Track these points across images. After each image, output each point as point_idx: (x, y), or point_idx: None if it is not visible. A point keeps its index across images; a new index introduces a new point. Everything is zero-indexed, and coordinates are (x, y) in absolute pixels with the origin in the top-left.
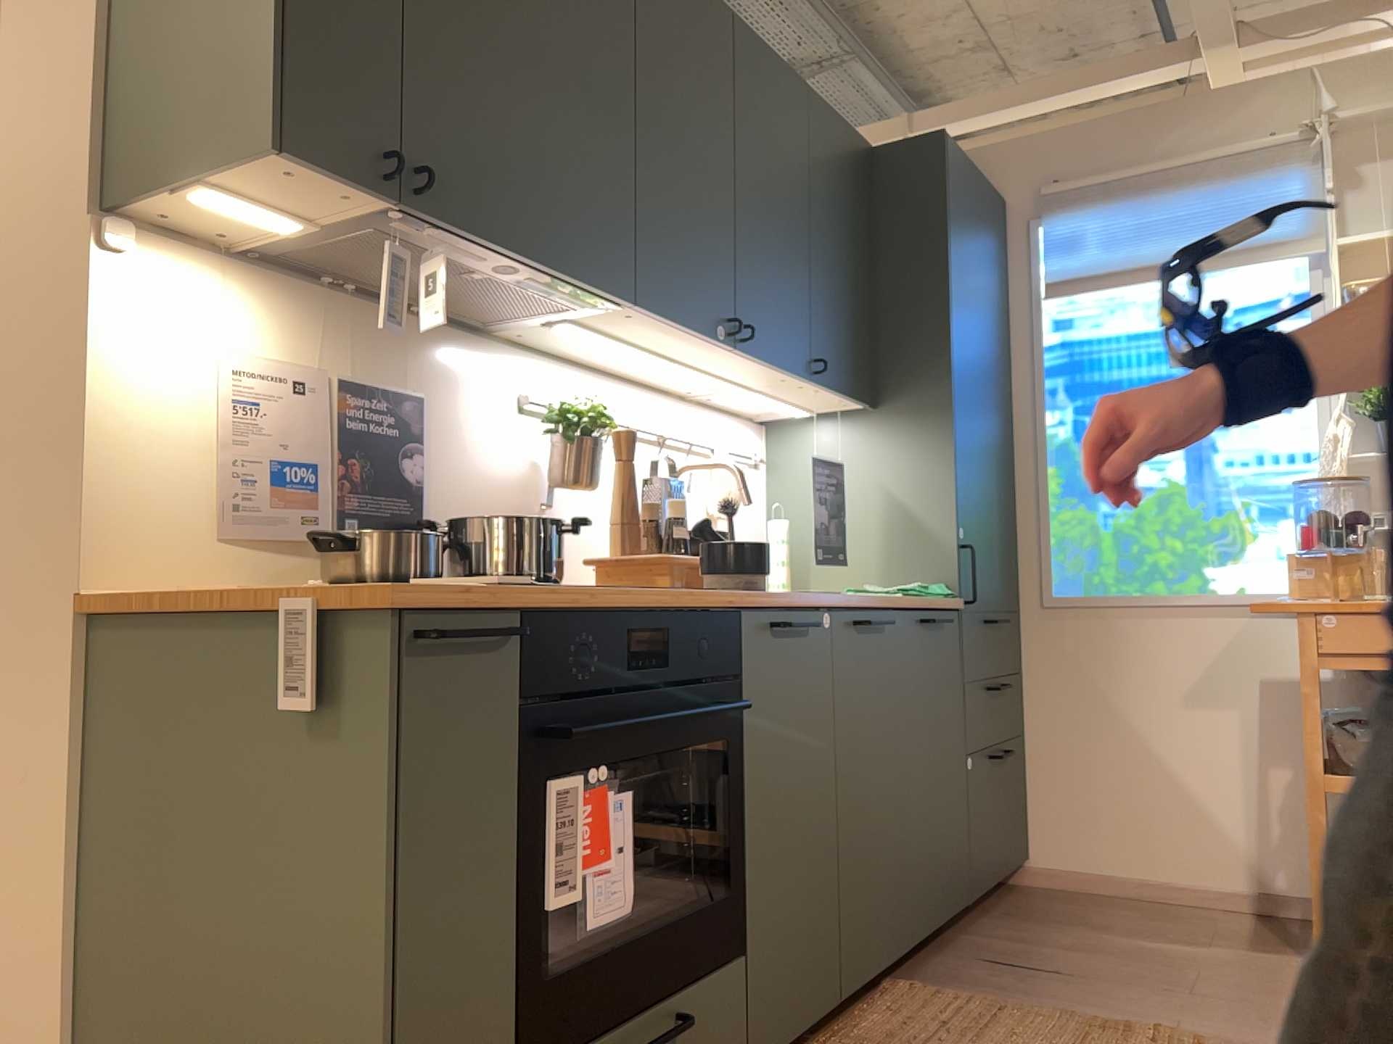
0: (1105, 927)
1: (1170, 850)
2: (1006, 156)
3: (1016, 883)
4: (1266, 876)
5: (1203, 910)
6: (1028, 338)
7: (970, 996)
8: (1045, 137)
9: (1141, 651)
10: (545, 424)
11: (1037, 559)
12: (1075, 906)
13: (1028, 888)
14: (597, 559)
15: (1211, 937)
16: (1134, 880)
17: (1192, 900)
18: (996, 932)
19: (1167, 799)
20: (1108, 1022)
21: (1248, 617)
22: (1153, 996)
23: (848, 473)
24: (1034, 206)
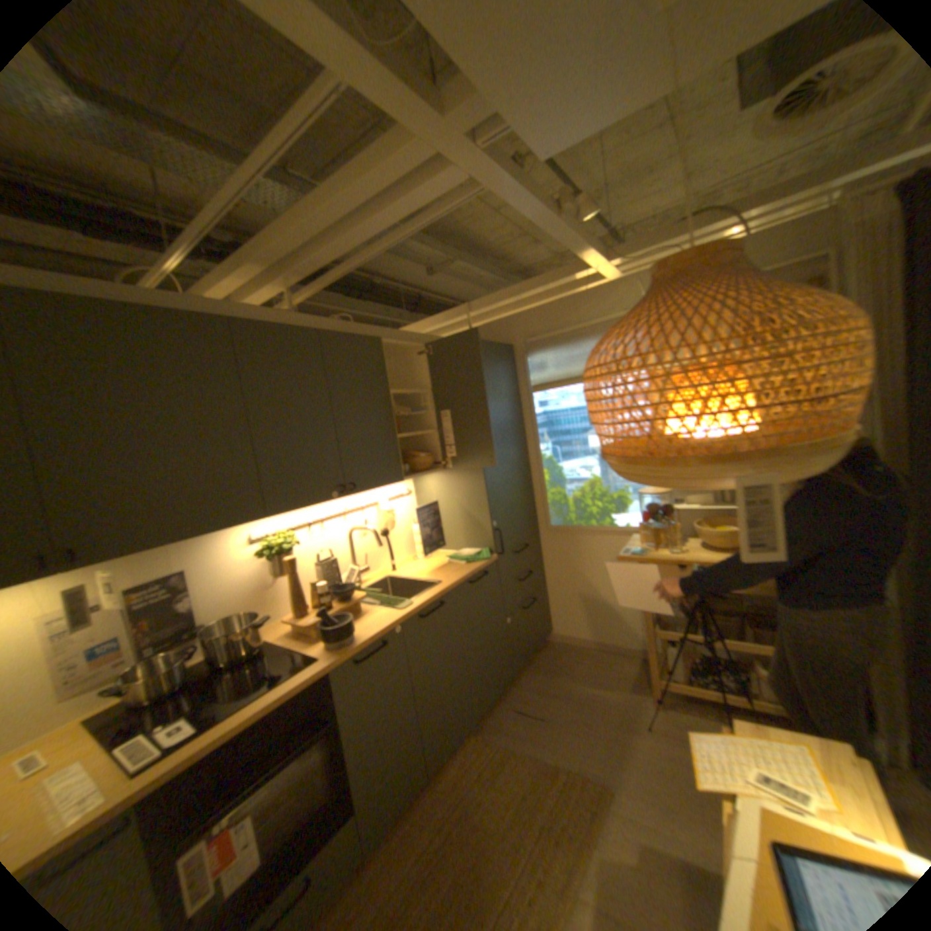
0: (573, 677)
1: (606, 632)
2: (510, 322)
3: (547, 642)
4: (645, 645)
5: (620, 659)
6: (529, 410)
7: (497, 748)
8: (526, 312)
9: (588, 550)
10: (259, 555)
11: (542, 510)
12: (567, 659)
13: (552, 645)
14: (285, 623)
15: (616, 683)
16: (593, 643)
17: (616, 653)
18: (526, 686)
19: (603, 612)
20: (548, 770)
21: (630, 538)
22: (576, 740)
23: (444, 497)
24: (525, 347)
